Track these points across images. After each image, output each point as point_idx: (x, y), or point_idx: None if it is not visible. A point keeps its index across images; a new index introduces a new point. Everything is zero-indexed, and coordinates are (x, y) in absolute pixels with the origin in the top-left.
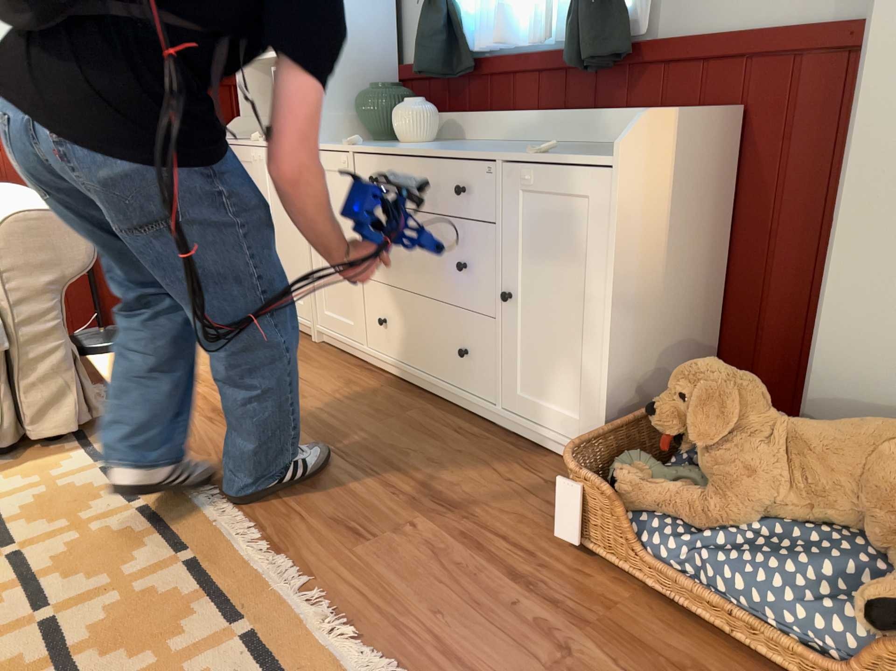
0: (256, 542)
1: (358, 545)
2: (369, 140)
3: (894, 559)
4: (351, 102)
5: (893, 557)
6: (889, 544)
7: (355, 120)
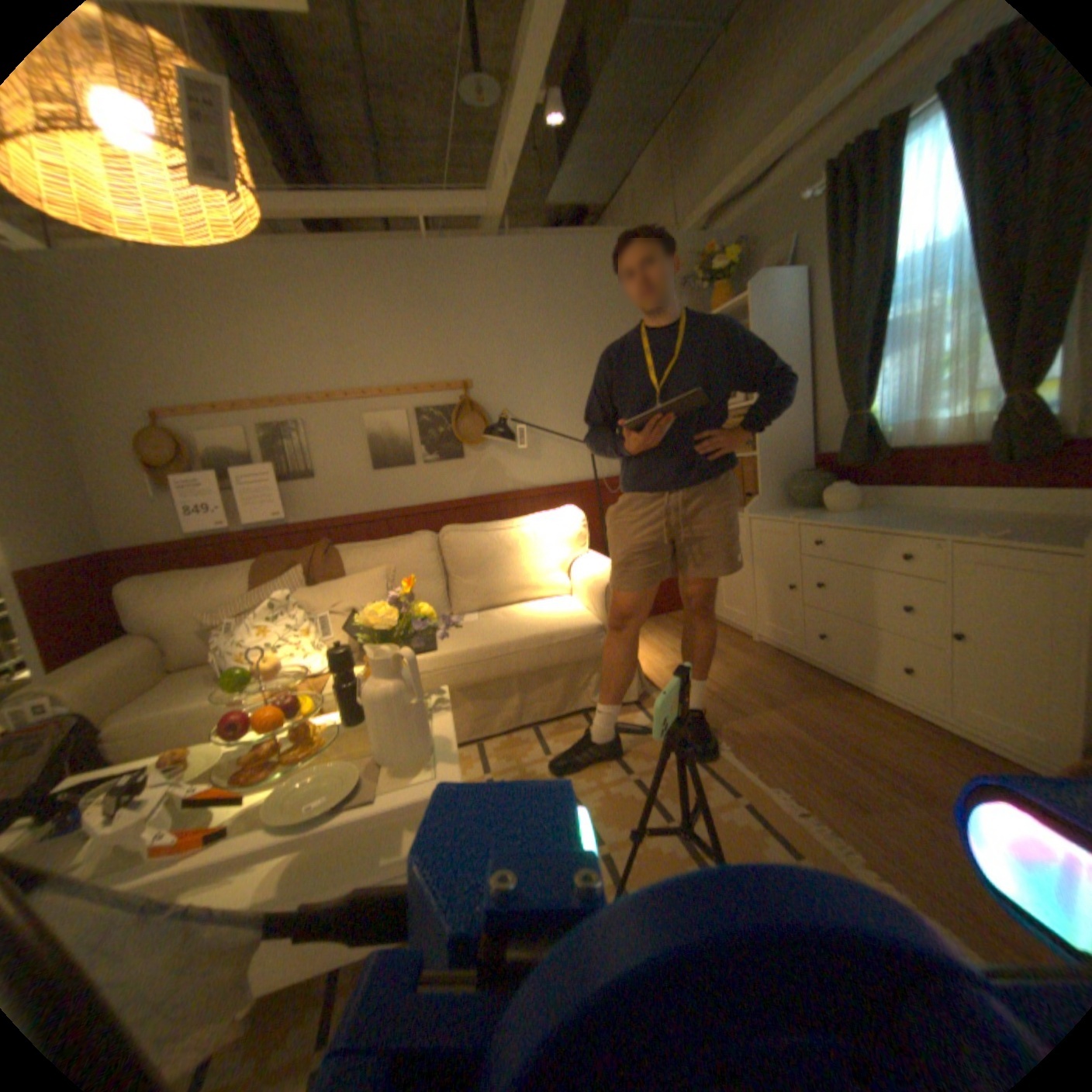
0: (787, 800)
1: (867, 818)
2: (795, 505)
3: None
4: (783, 481)
5: None
6: None
7: (786, 493)
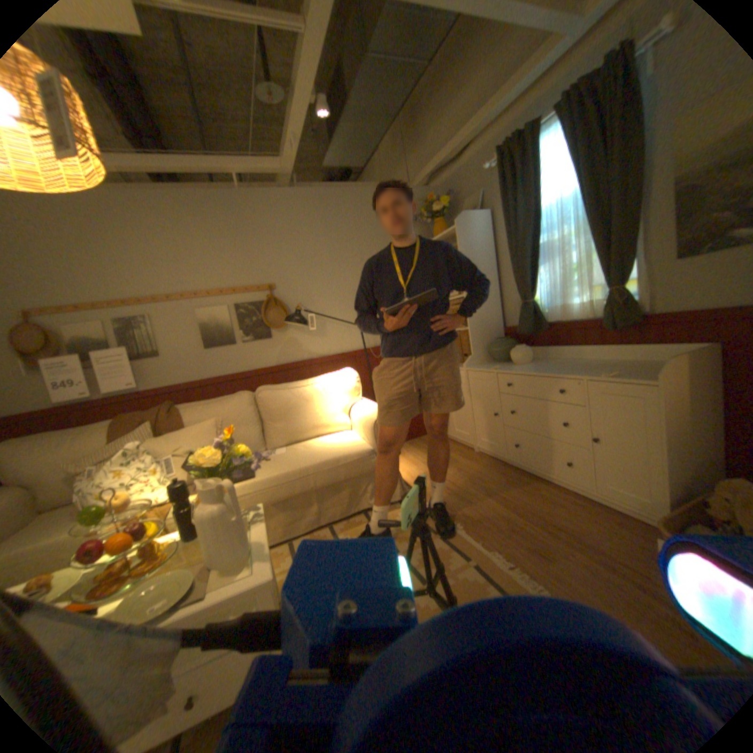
0: (500, 559)
1: (550, 565)
2: (495, 360)
3: None
4: (486, 346)
5: None
6: None
7: (488, 353)
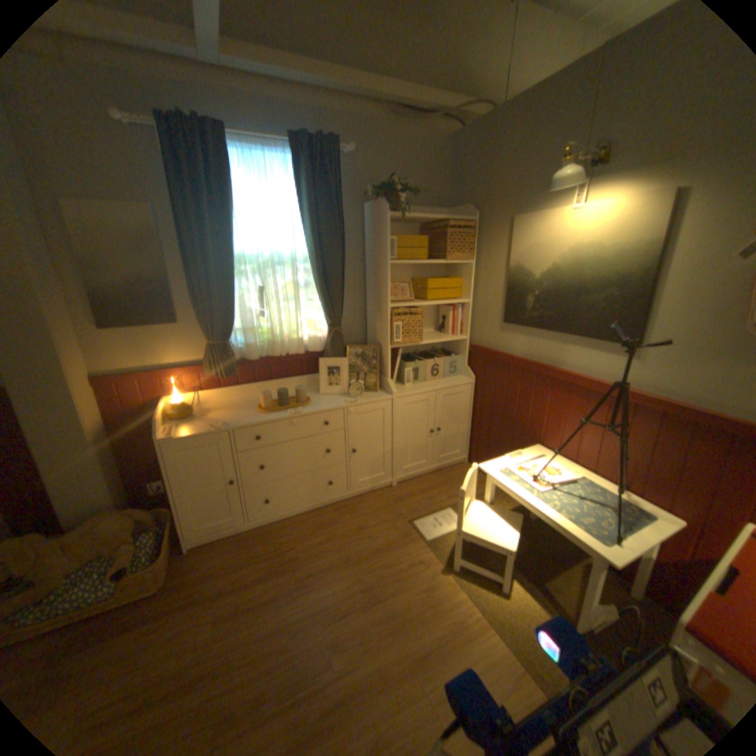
0: None
1: None
2: None
3: (114, 557)
4: None
5: (113, 558)
6: (111, 555)
7: None
